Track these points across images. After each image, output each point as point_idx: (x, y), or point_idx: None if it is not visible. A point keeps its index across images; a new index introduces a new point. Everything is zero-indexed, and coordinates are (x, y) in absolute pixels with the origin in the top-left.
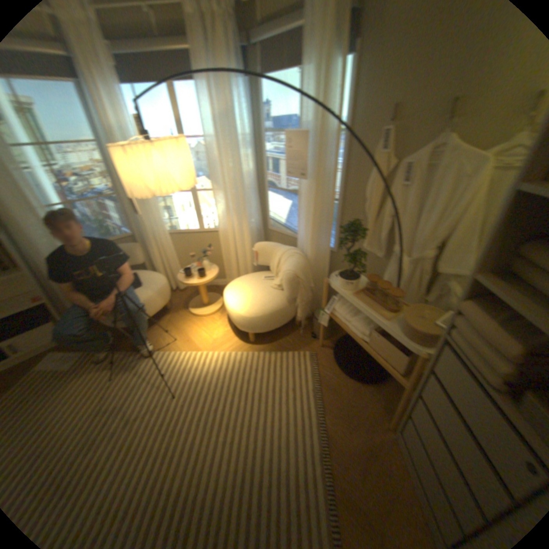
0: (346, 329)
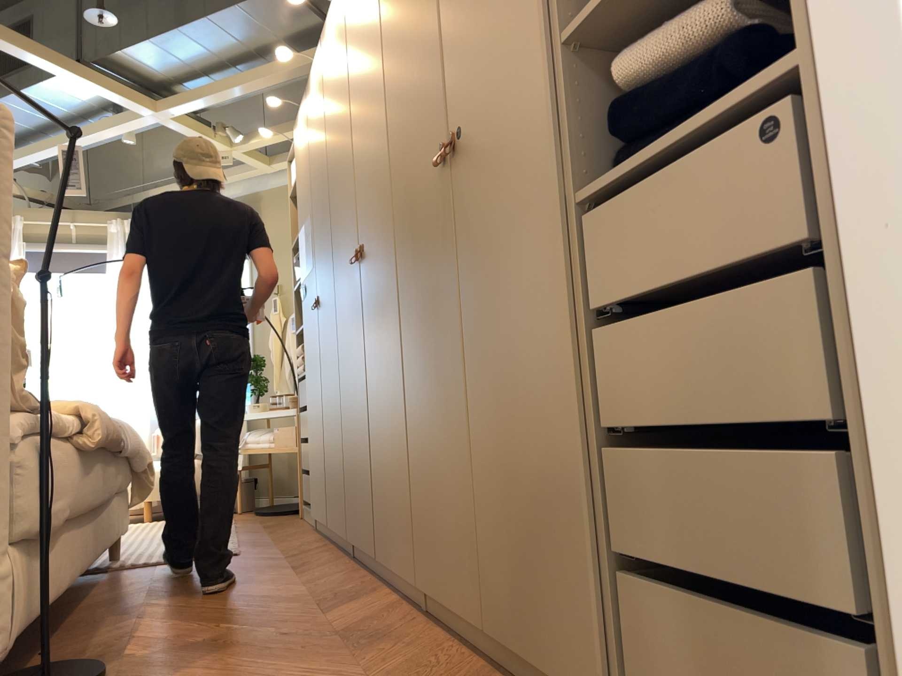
0: (262, 447)
